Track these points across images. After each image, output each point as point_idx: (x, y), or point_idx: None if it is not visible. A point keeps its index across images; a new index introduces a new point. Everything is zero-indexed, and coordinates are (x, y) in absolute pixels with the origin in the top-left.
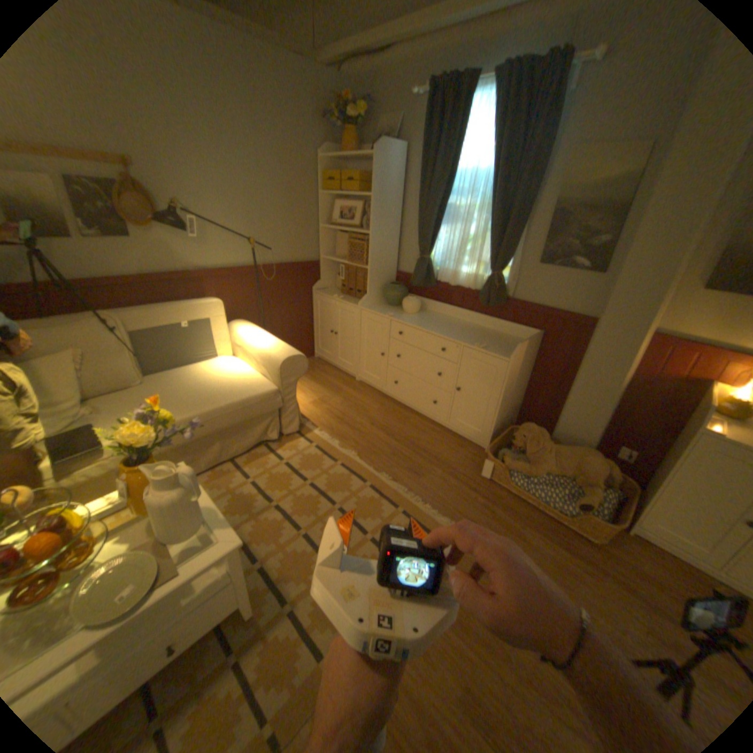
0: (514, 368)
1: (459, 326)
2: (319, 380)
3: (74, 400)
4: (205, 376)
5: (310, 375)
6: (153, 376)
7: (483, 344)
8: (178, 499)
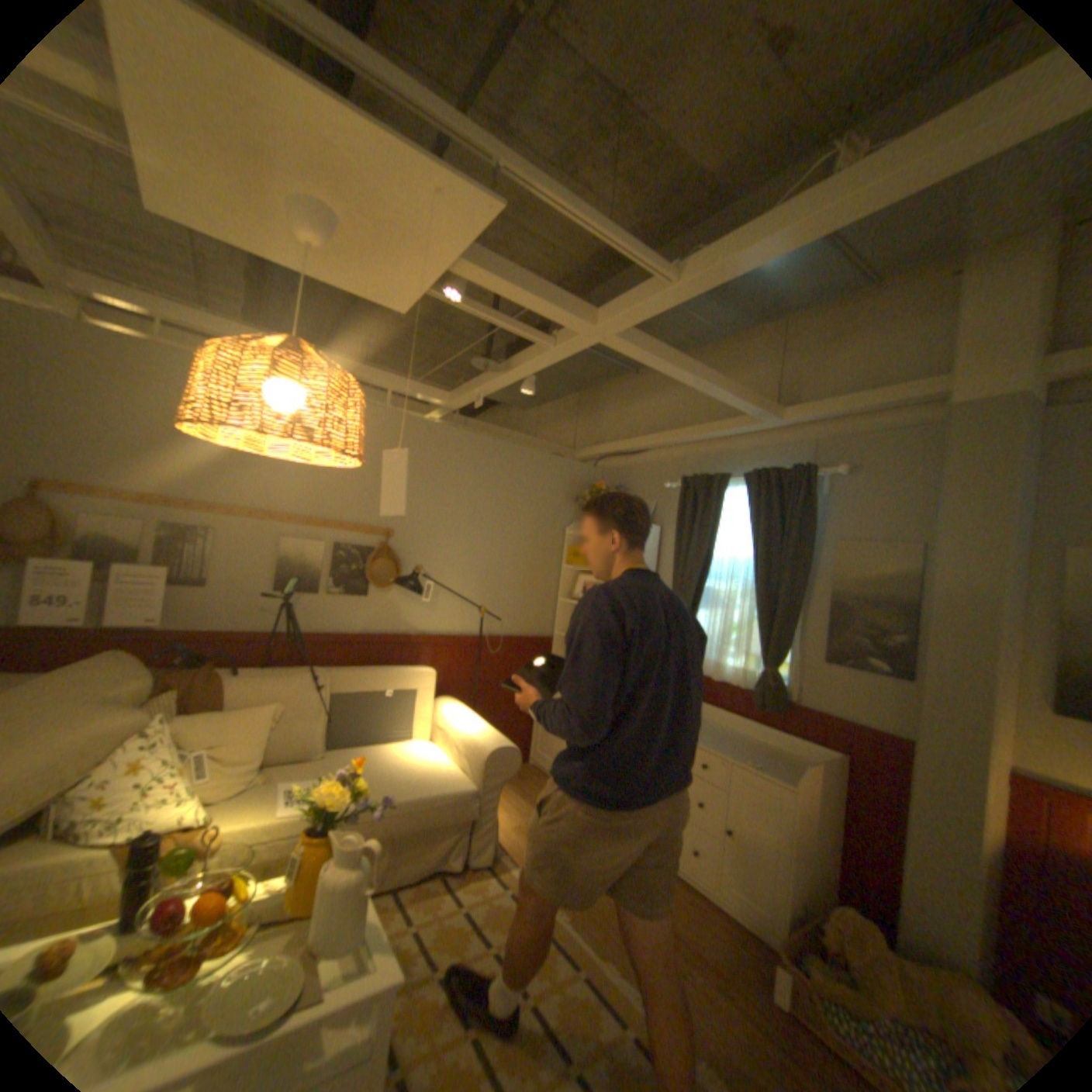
0: (806, 805)
1: (727, 738)
2: (530, 798)
3: (256, 763)
4: (394, 761)
5: (518, 788)
6: (338, 751)
7: (760, 764)
8: (355, 885)
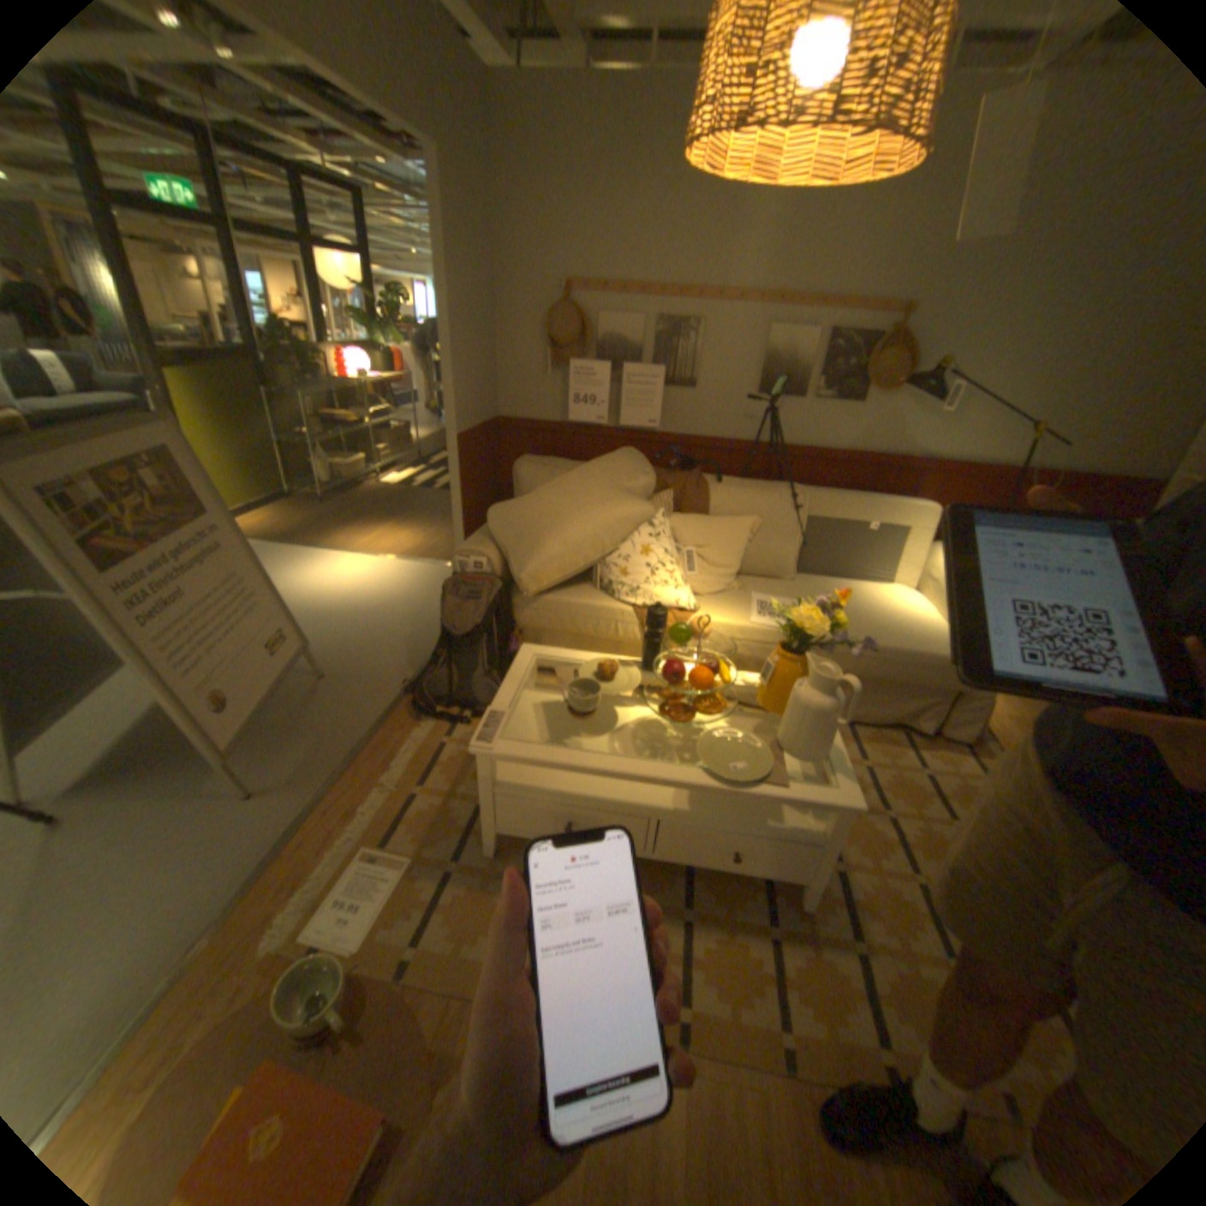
0: None
1: None
2: None
3: (734, 569)
4: (871, 601)
5: None
6: (810, 576)
7: None
8: (828, 710)
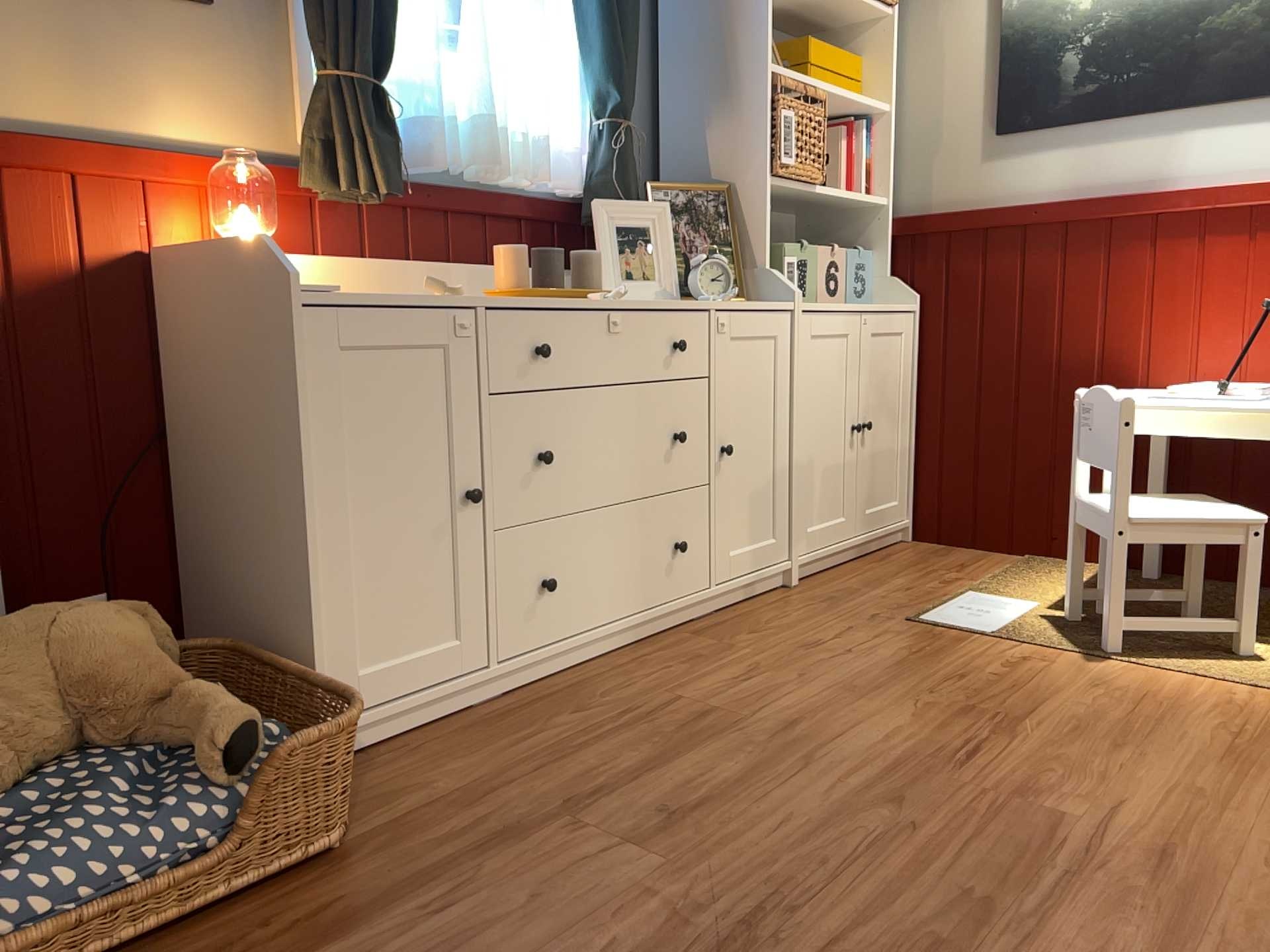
0: None
1: None
2: None
3: None
4: None
5: None
6: None
7: None
8: None
